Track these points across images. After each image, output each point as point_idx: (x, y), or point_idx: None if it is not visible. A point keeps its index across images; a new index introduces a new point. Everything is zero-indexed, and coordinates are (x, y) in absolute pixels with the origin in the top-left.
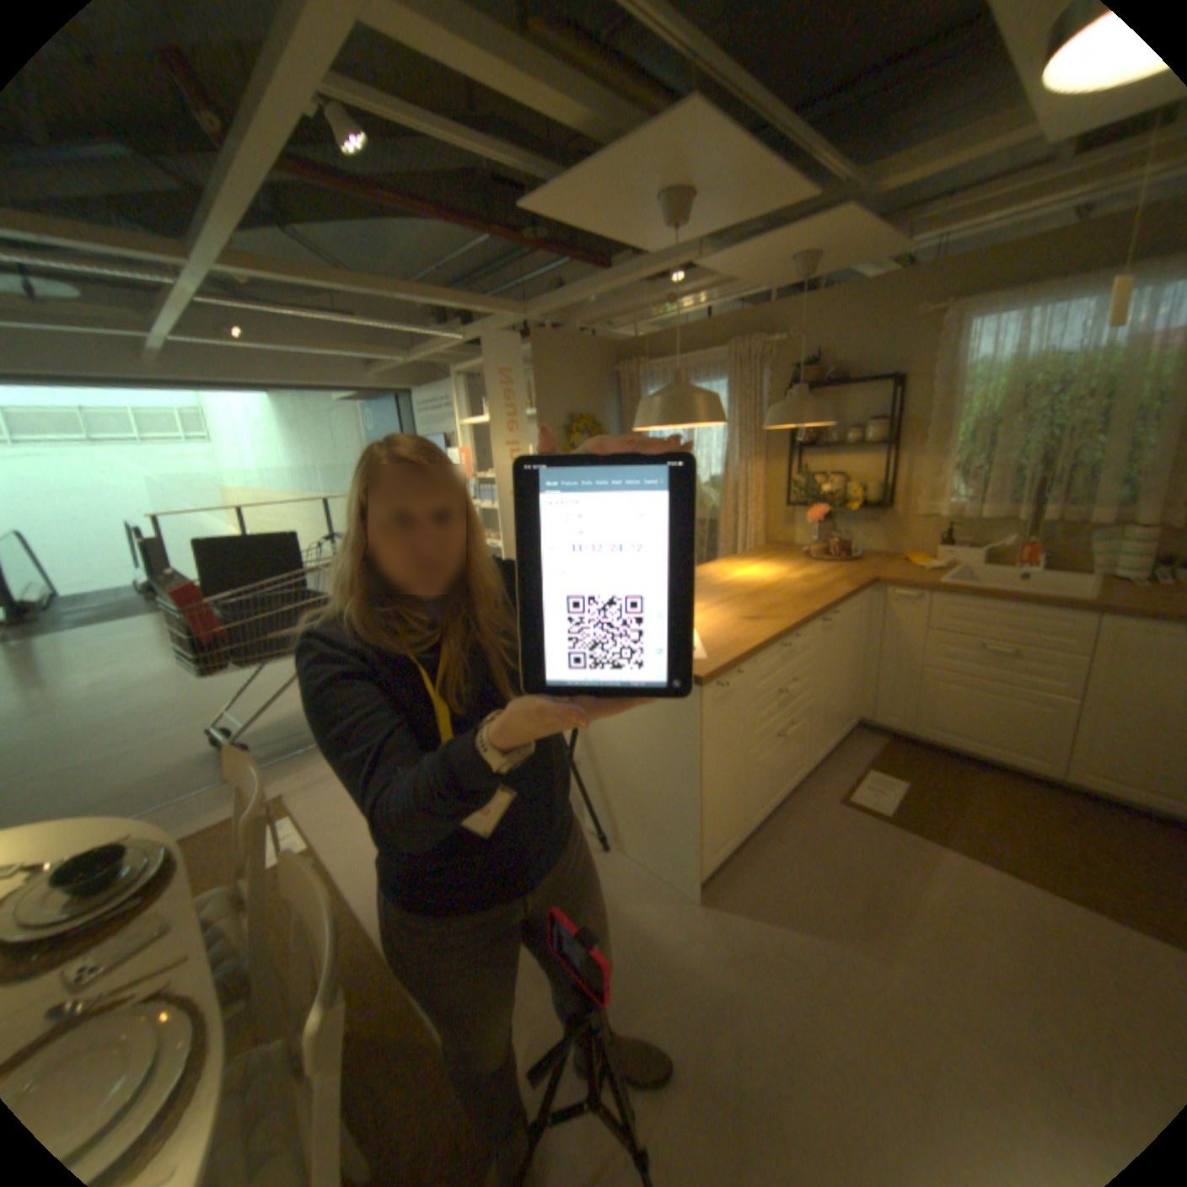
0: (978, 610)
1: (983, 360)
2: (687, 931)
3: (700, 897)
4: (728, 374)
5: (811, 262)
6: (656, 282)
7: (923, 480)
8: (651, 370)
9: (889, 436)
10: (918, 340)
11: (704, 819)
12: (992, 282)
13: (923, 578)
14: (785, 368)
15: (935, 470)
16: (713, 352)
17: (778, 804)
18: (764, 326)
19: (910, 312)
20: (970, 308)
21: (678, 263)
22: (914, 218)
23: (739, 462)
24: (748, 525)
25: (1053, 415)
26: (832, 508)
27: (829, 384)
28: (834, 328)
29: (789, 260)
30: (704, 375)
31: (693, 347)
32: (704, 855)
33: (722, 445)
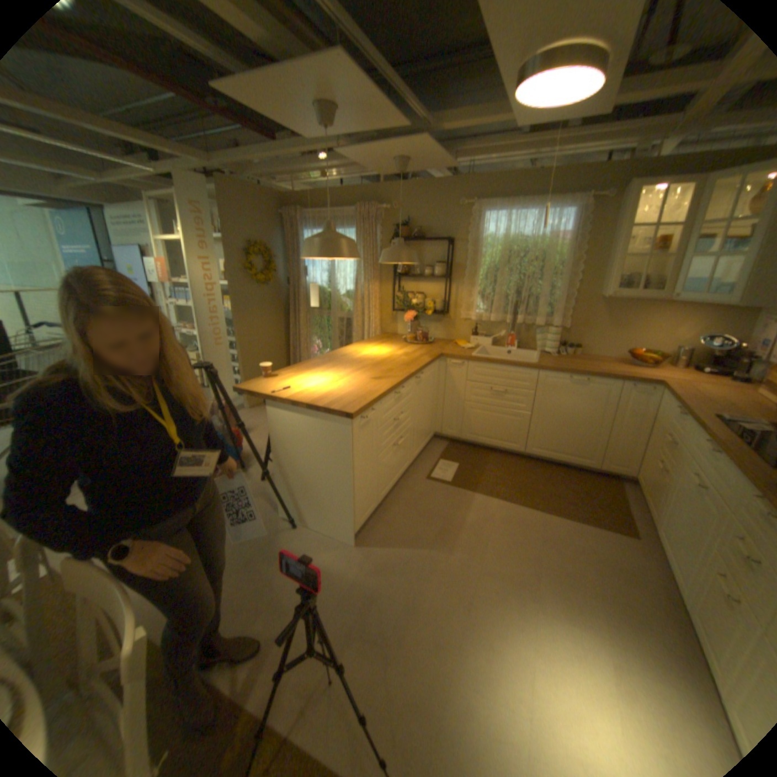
0: (488, 370)
1: (490, 236)
2: (347, 562)
3: (353, 542)
4: (355, 226)
5: (404, 164)
6: (308, 156)
7: (463, 300)
8: (305, 216)
9: (446, 273)
10: (460, 220)
11: (355, 497)
12: (494, 193)
13: (463, 354)
14: (390, 226)
15: (468, 295)
16: (346, 210)
17: (394, 484)
18: (377, 198)
19: (456, 203)
20: (484, 206)
21: (323, 147)
22: (457, 149)
23: (364, 283)
24: (370, 323)
25: (520, 269)
26: (417, 314)
27: (414, 239)
28: (416, 206)
29: (392, 160)
30: (340, 225)
31: (333, 204)
32: (355, 517)
33: (353, 271)
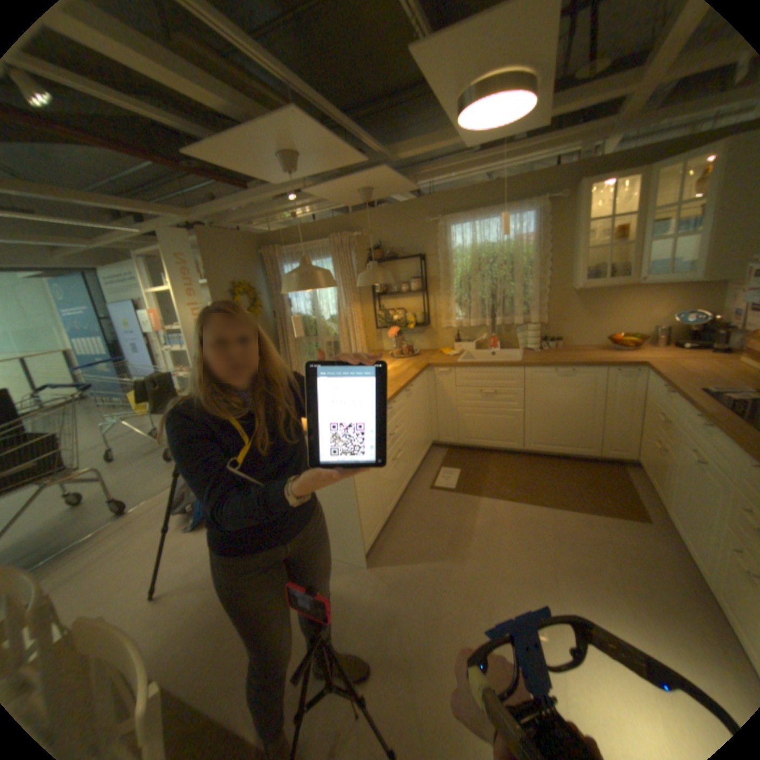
0: (475, 373)
1: (457, 247)
2: (361, 585)
3: (365, 563)
4: (330, 255)
5: (368, 194)
6: (278, 199)
7: (441, 310)
8: (282, 253)
9: (422, 287)
10: (427, 237)
11: (360, 517)
12: (455, 208)
13: (449, 361)
14: (363, 251)
15: (446, 304)
16: (320, 242)
17: (398, 498)
18: (347, 227)
19: (421, 222)
20: (448, 221)
21: (291, 189)
22: (415, 174)
23: (345, 306)
24: (356, 343)
25: (491, 274)
26: (400, 329)
27: (387, 260)
28: (385, 229)
29: (356, 192)
30: (316, 256)
31: (307, 238)
32: (363, 538)
33: (334, 297)
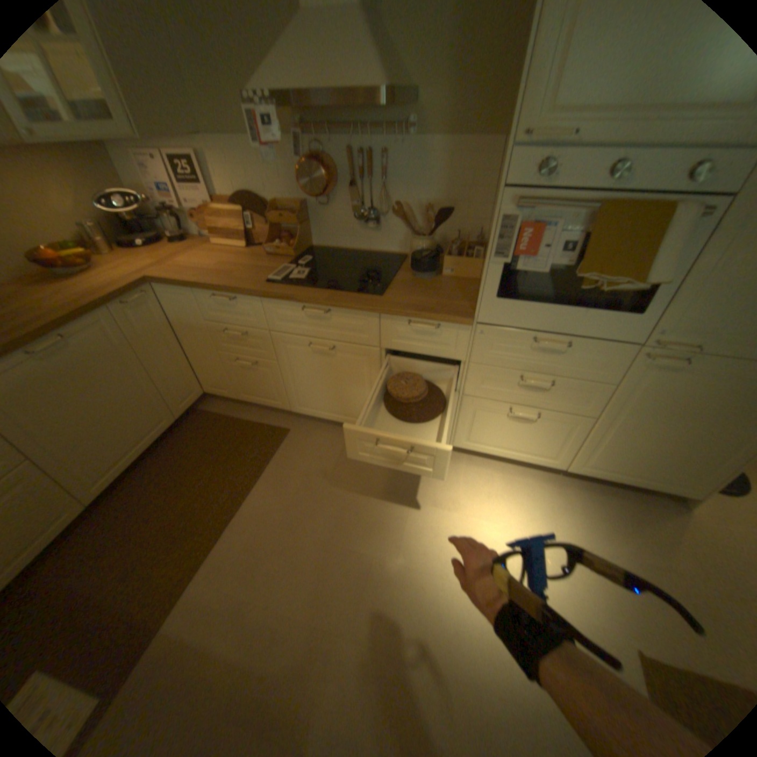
0: None
1: None
2: None
3: None
4: None
5: None
6: None
7: None
8: None
9: None
10: None
11: None
12: None
13: None
14: None
15: None
16: None
17: None
18: None
19: None
20: None
21: None
22: None
23: None
24: None
25: None
26: None
27: None
28: None
29: None
30: None
31: None
32: None
33: None
